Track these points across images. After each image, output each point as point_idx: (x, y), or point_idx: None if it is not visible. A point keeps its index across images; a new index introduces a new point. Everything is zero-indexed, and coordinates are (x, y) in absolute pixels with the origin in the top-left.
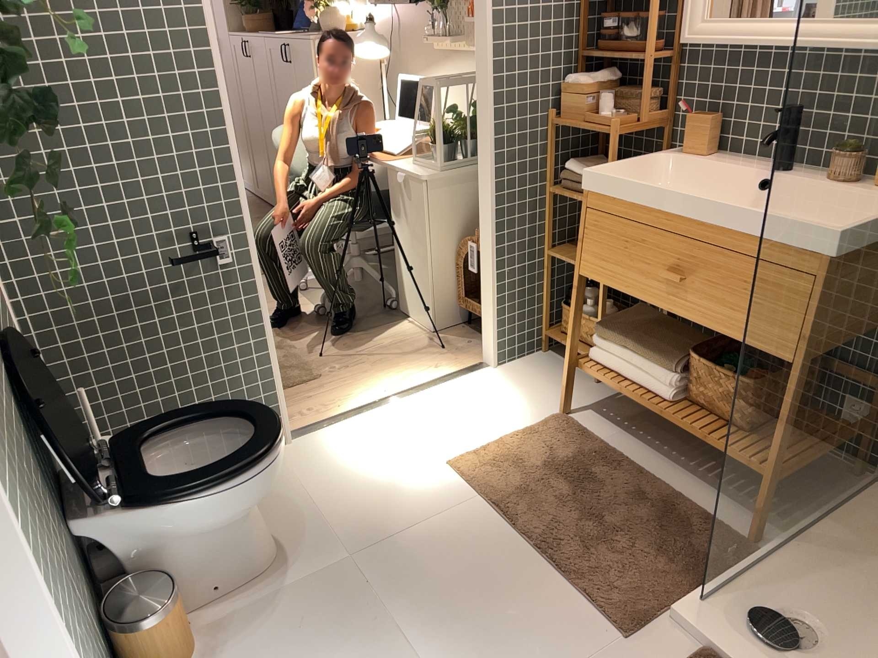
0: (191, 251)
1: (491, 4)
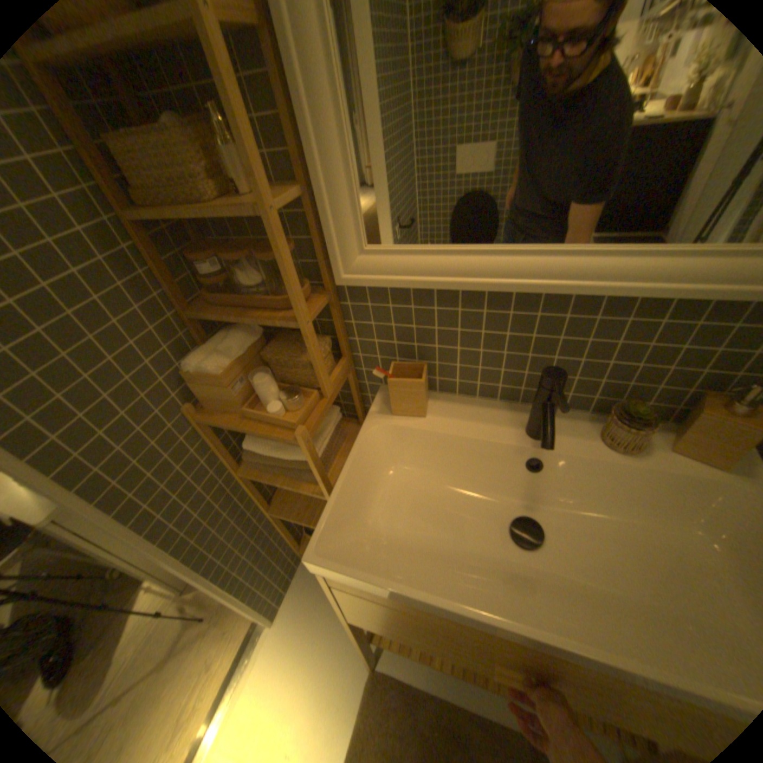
0: None
1: None
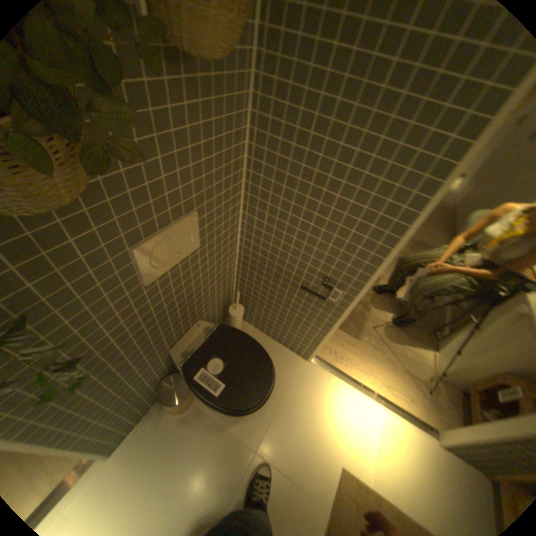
0: (320, 283)
1: None
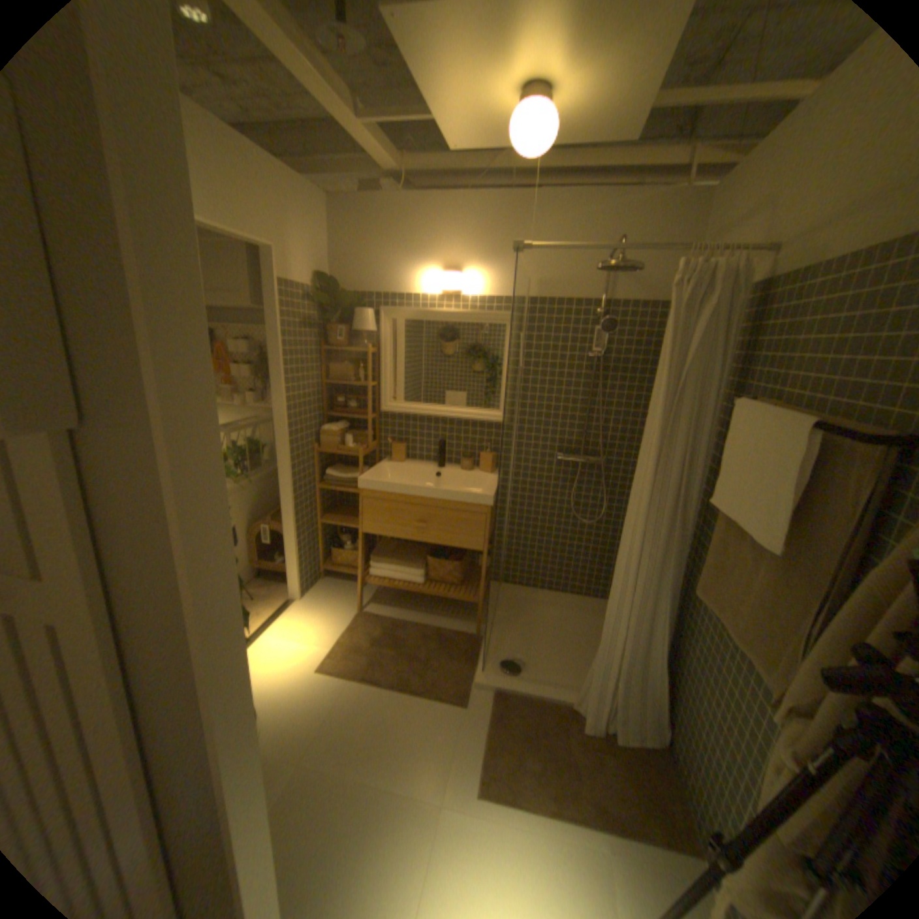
0: None
1: (284, 393)
